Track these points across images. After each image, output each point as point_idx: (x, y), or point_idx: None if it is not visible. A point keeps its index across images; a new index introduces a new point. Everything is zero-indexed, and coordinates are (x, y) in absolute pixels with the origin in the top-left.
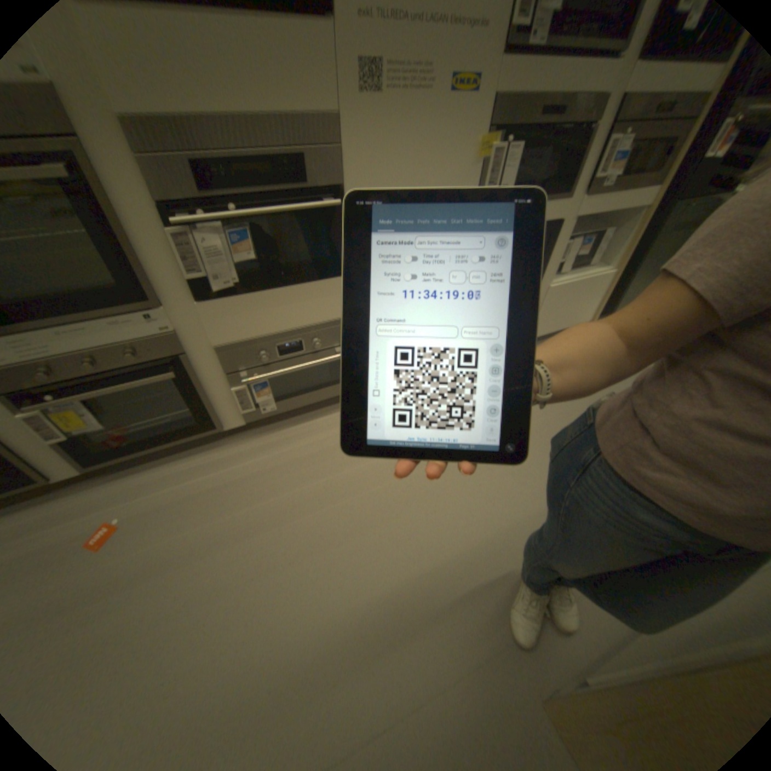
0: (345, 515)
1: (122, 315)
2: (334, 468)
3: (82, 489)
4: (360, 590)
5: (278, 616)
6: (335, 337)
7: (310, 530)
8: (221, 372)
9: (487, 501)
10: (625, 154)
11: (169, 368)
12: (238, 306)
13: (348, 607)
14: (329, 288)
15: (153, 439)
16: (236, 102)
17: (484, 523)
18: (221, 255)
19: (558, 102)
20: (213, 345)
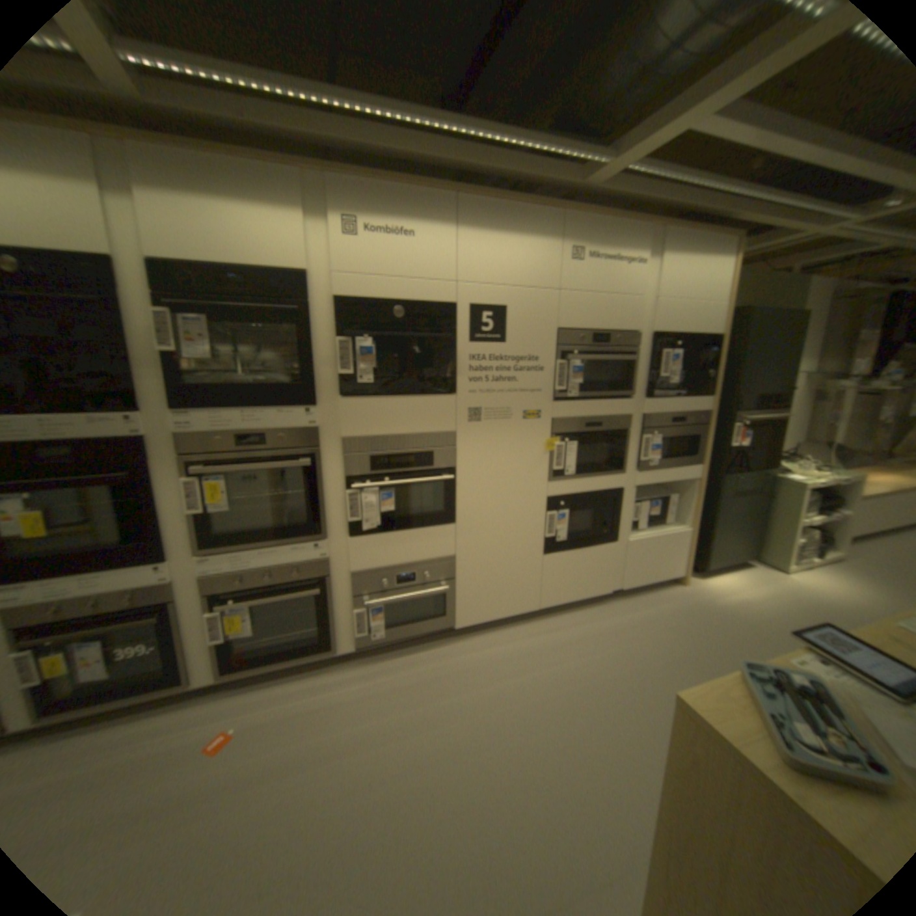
0: (440, 744)
1: (303, 544)
2: (432, 699)
3: (207, 702)
4: (451, 816)
5: (371, 833)
6: (442, 573)
7: (406, 755)
8: (350, 595)
9: (581, 741)
10: (659, 447)
11: (317, 587)
12: (376, 542)
13: (438, 831)
14: (441, 533)
15: (281, 654)
16: (402, 430)
17: (577, 763)
18: (374, 508)
19: (596, 421)
20: (351, 571)
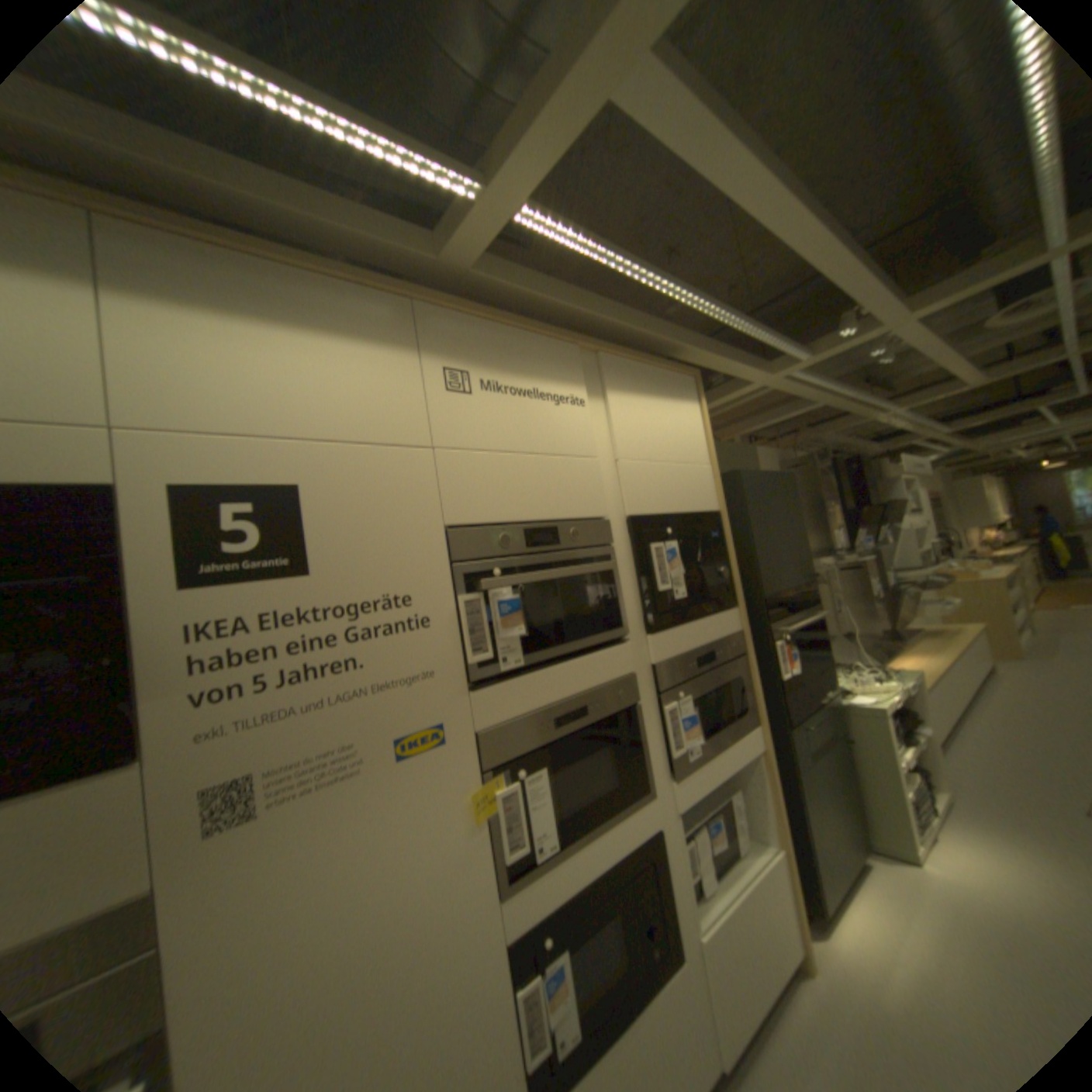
0: None
1: None
2: None
3: None
4: None
5: None
6: None
7: None
8: None
9: None
10: (693, 721)
11: None
12: None
13: None
14: None
15: None
16: None
17: None
18: None
19: (572, 708)
20: None
